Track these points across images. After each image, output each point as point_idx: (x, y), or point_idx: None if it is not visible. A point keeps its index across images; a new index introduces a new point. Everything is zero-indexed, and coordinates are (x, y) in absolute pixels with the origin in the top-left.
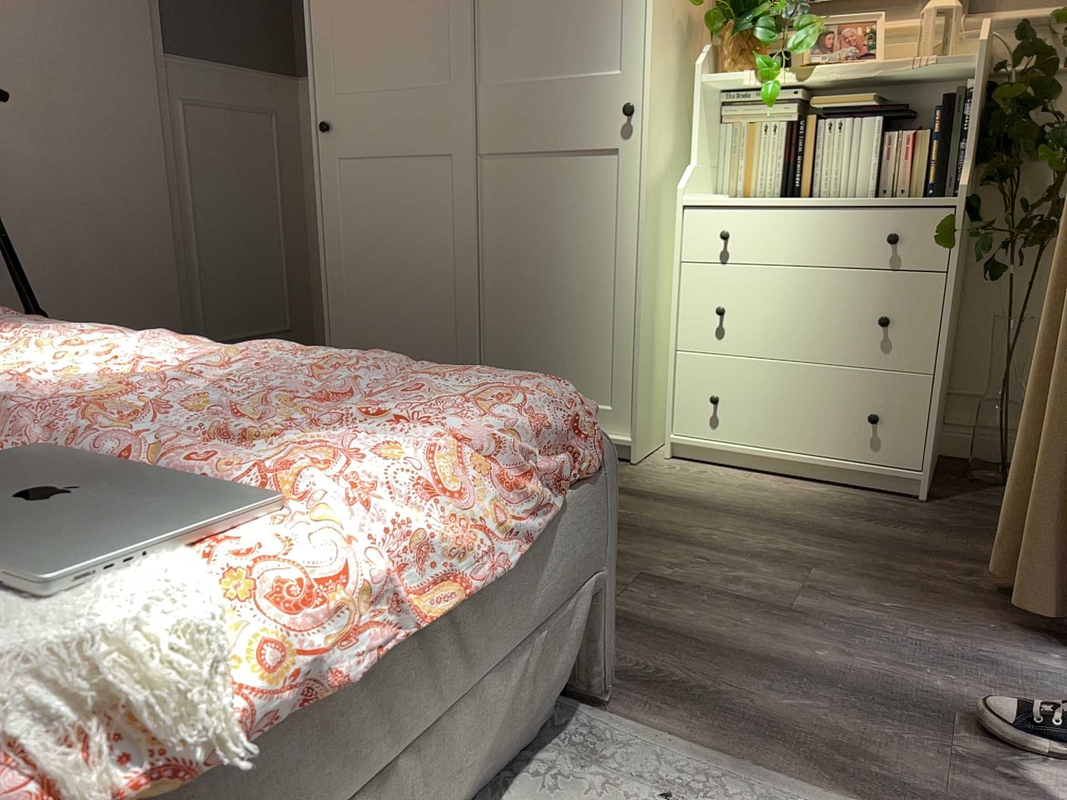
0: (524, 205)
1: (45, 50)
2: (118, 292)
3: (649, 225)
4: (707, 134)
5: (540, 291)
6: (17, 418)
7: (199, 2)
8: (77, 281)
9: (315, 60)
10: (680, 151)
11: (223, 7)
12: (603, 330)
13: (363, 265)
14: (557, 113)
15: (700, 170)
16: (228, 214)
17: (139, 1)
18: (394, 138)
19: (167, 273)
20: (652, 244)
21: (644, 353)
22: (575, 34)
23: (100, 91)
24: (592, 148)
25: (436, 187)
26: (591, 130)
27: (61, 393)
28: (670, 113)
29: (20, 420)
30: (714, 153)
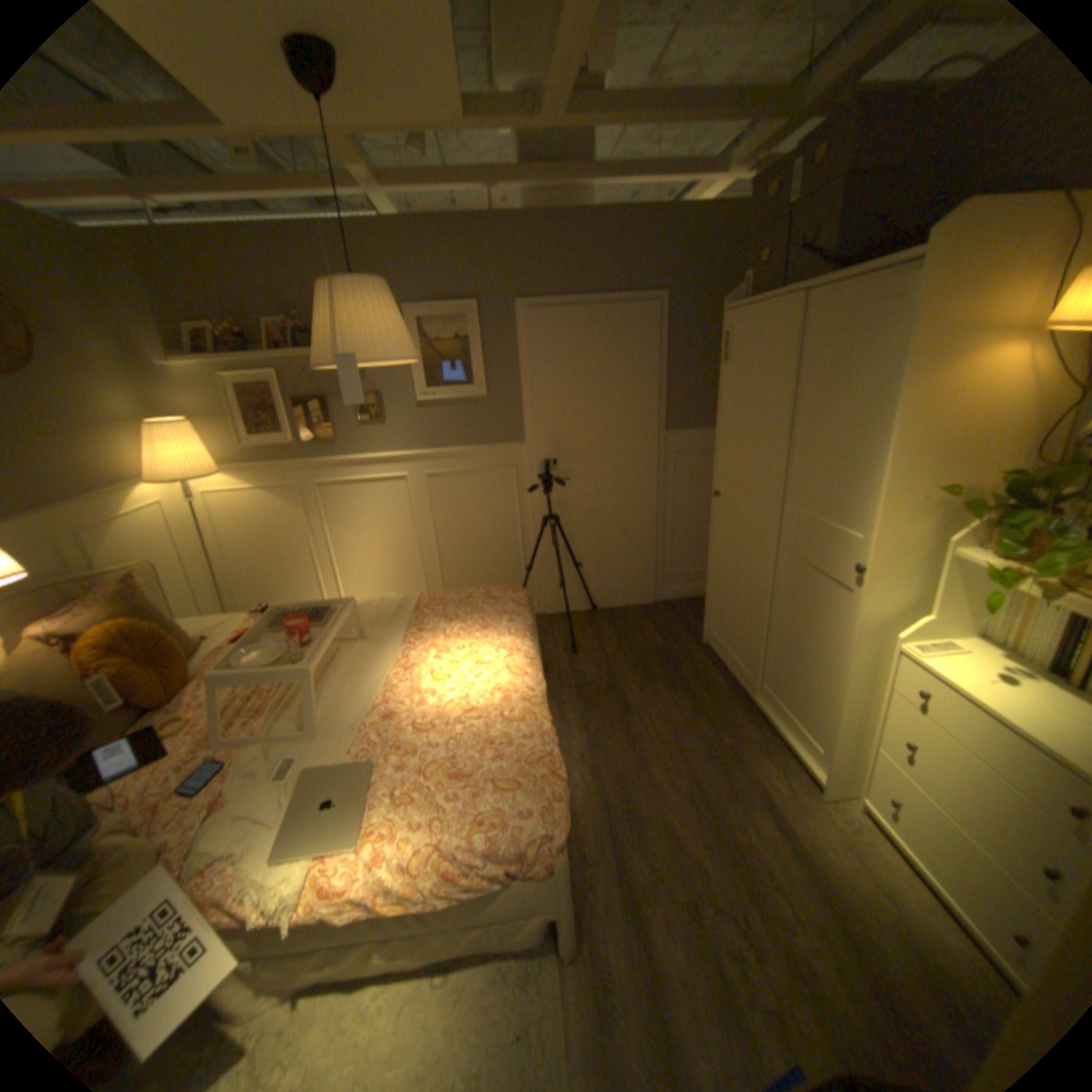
0: (798, 592)
1: (599, 446)
2: (621, 552)
3: (863, 656)
4: (968, 591)
5: (799, 651)
6: (403, 727)
7: (691, 398)
8: (602, 547)
9: (718, 455)
10: (932, 599)
11: (706, 397)
12: (827, 702)
13: (724, 577)
14: (822, 545)
15: (946, 621)
16: (692, 510)
17: (650, 410)
18: (743, 516)
19: (648, 543)
20: (868, 667)
21: (846, 737)
22: (841, 497)
23: (624, 459)
24: (839, 580)
25: (757, 555)
26: (840, 569)
27: (440, 705)
28: (917, 572)
29: (409, 724)
30: (987, 602)
